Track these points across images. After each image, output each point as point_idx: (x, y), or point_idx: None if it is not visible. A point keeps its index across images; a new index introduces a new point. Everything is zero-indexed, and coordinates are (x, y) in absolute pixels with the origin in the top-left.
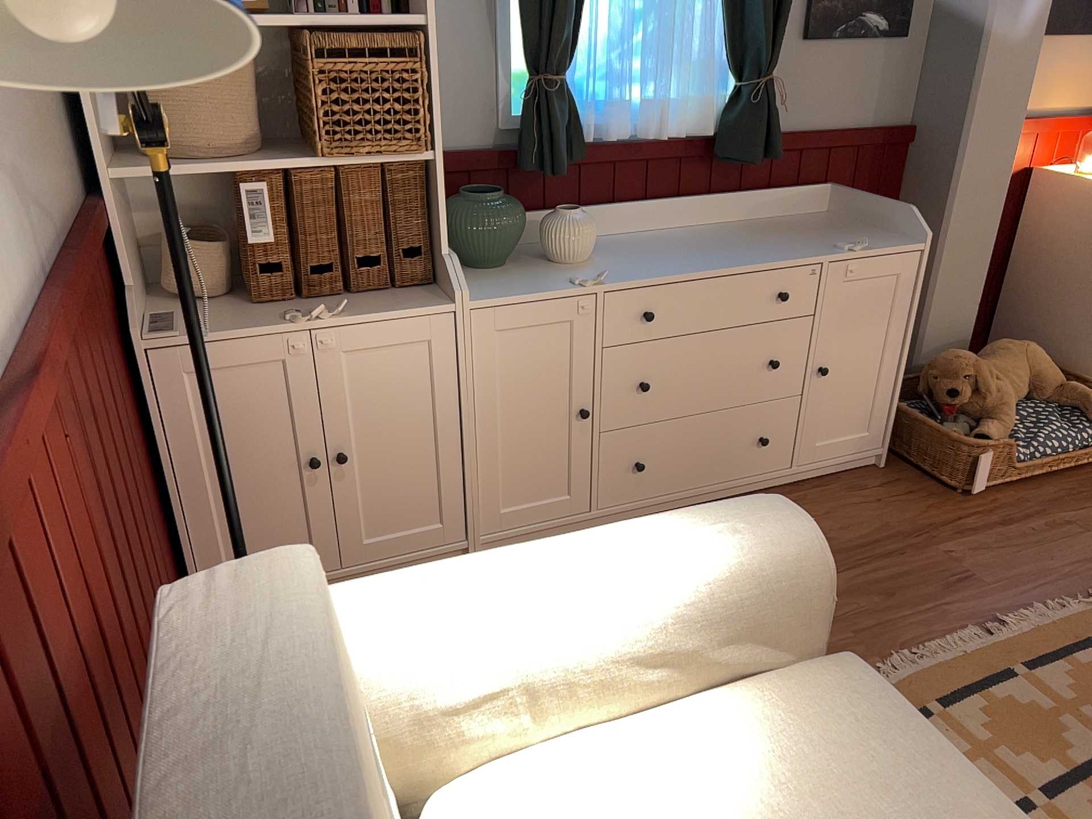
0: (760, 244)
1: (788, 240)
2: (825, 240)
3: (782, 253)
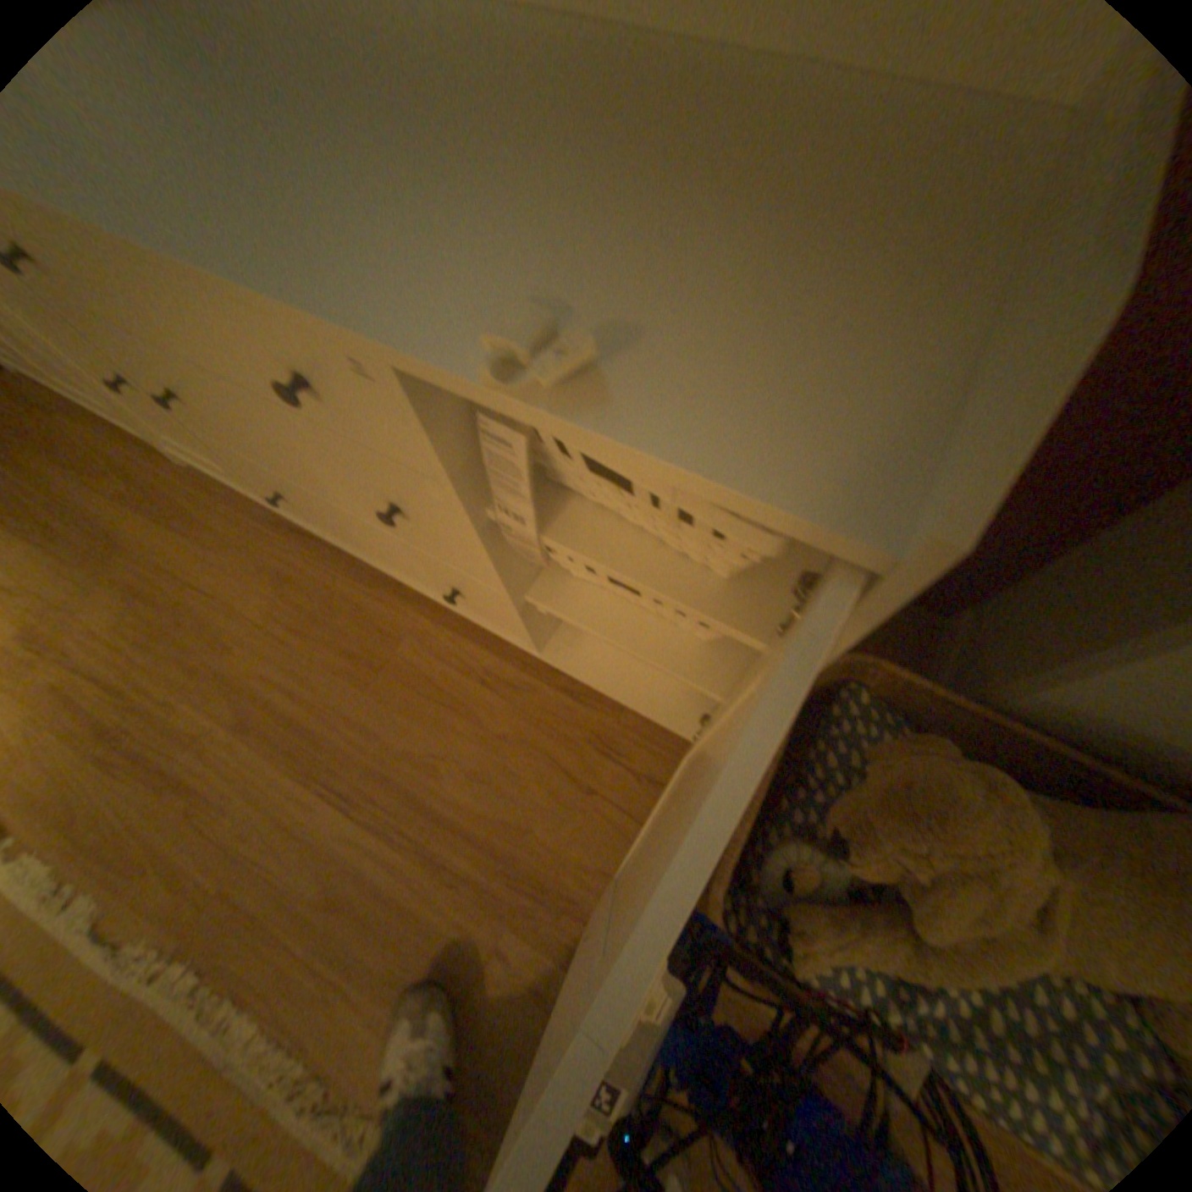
0: (420, 149)
1: (528, 176)
2: (614, 244)
3: (343, 220)
